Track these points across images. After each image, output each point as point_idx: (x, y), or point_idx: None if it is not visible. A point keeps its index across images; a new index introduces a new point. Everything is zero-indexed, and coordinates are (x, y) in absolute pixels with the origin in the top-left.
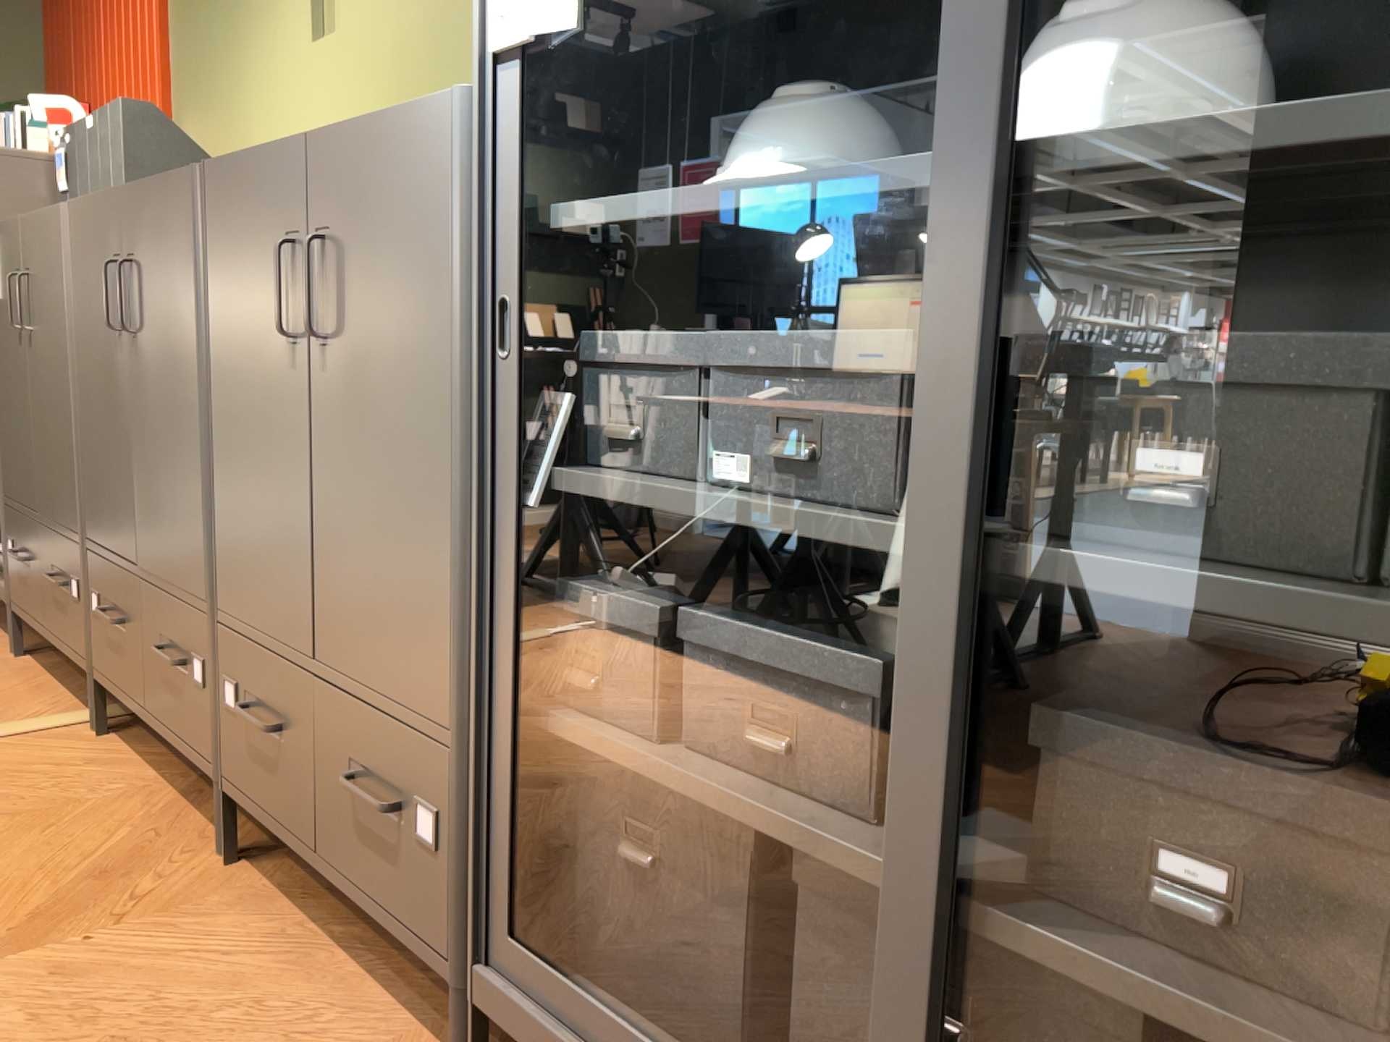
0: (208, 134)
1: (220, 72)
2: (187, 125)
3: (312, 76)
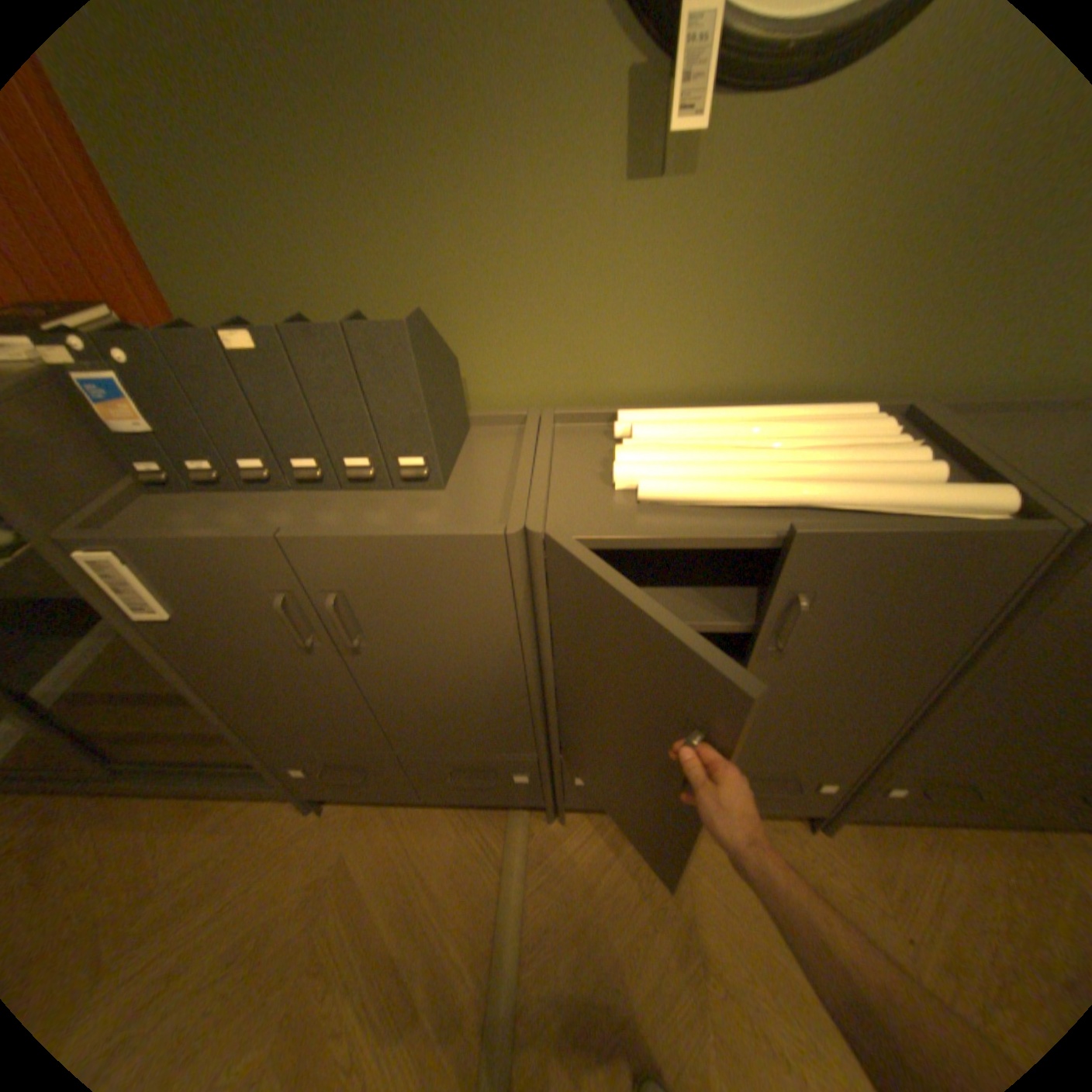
0: (282, 272)
1: (303, 177)
2: (197, 251)
3: (623, 225)
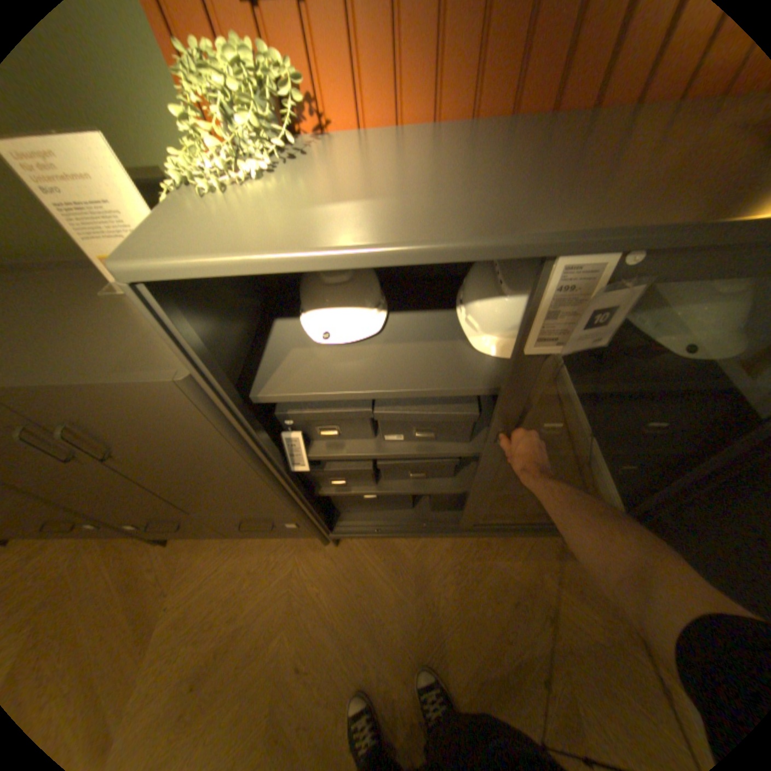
0: None
1: None
2: None
3: None
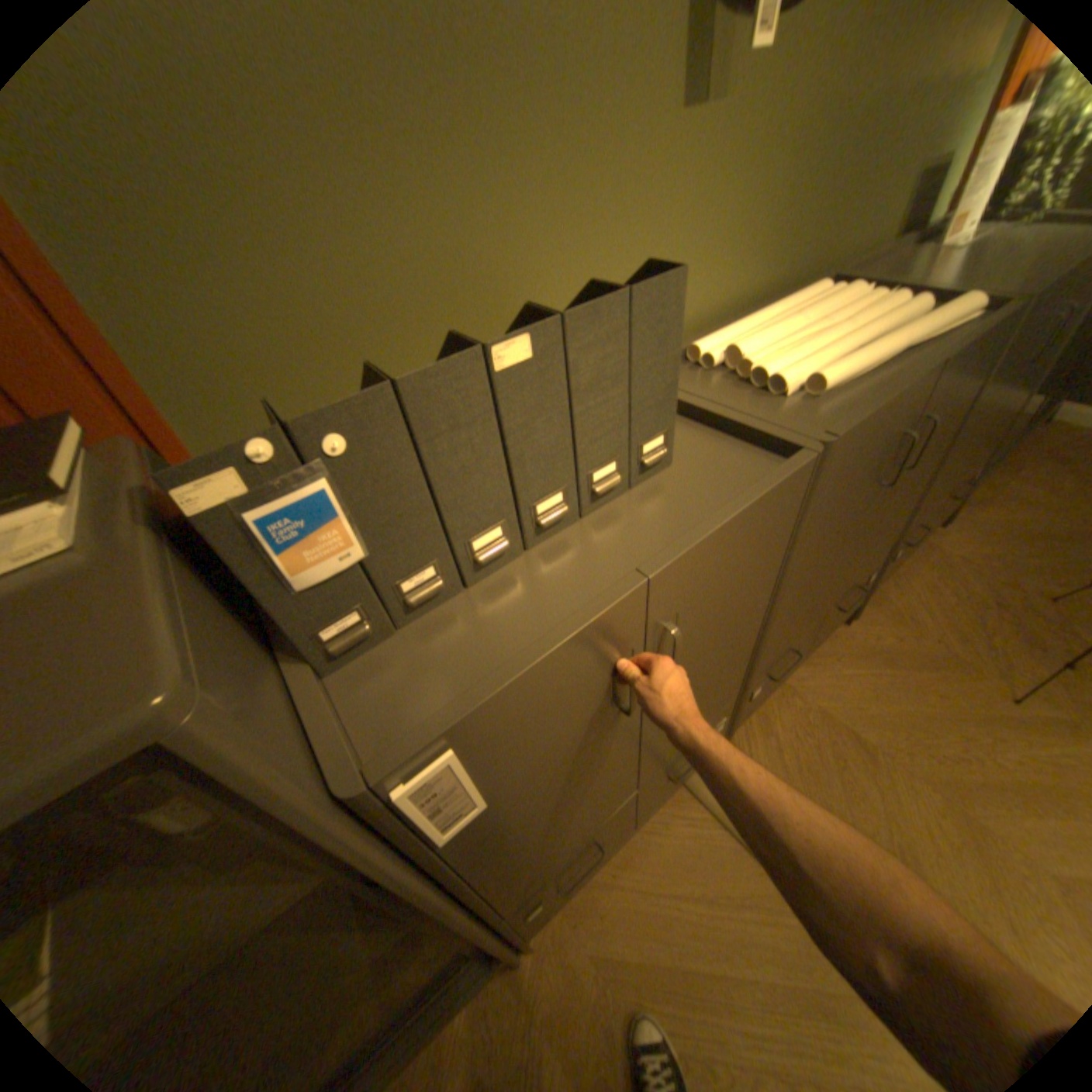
0: (341, 283)
1: (372, 130)
2: (199, 278)
3: (679, 155)
